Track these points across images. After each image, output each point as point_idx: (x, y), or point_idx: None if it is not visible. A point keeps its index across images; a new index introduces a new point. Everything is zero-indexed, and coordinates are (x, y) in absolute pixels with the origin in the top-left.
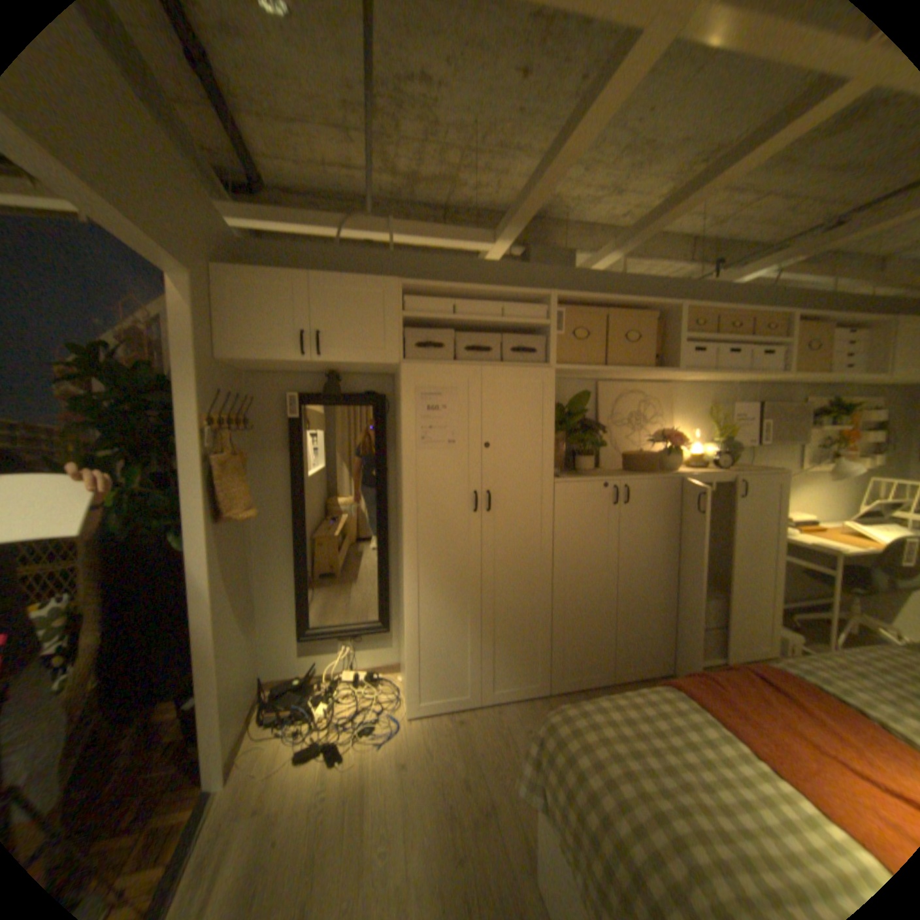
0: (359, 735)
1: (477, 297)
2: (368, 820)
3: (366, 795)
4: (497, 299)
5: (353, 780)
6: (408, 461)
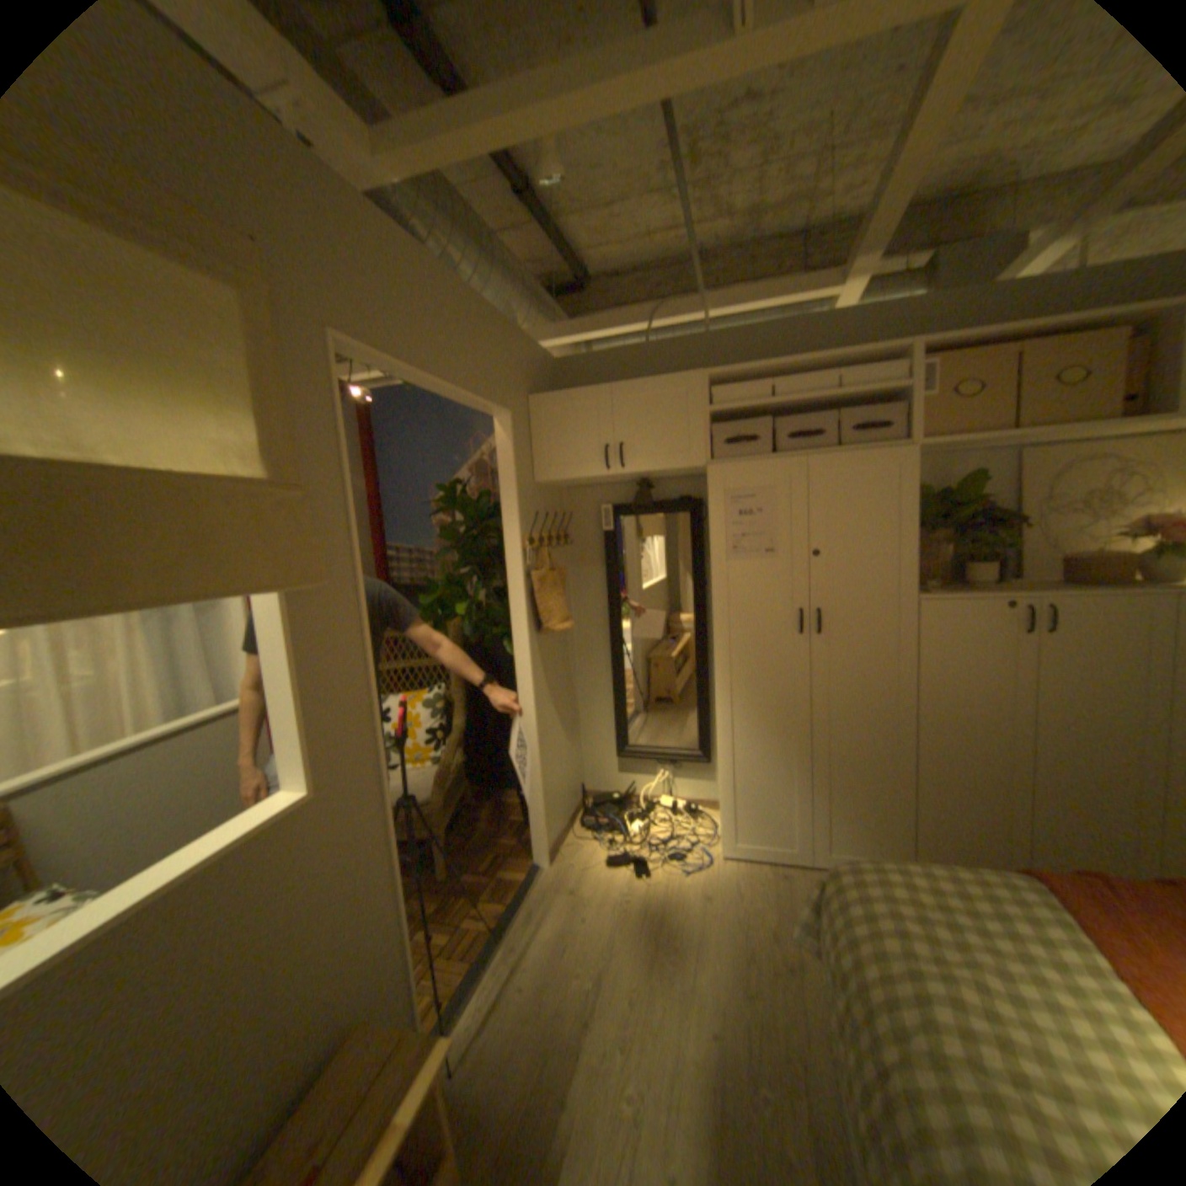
0: (670, 860)
1: (805, 369)
2: (666, 933)
3: (667, 912)
4: (834, 365)
5: (657, 896)
6: (716, 574)
